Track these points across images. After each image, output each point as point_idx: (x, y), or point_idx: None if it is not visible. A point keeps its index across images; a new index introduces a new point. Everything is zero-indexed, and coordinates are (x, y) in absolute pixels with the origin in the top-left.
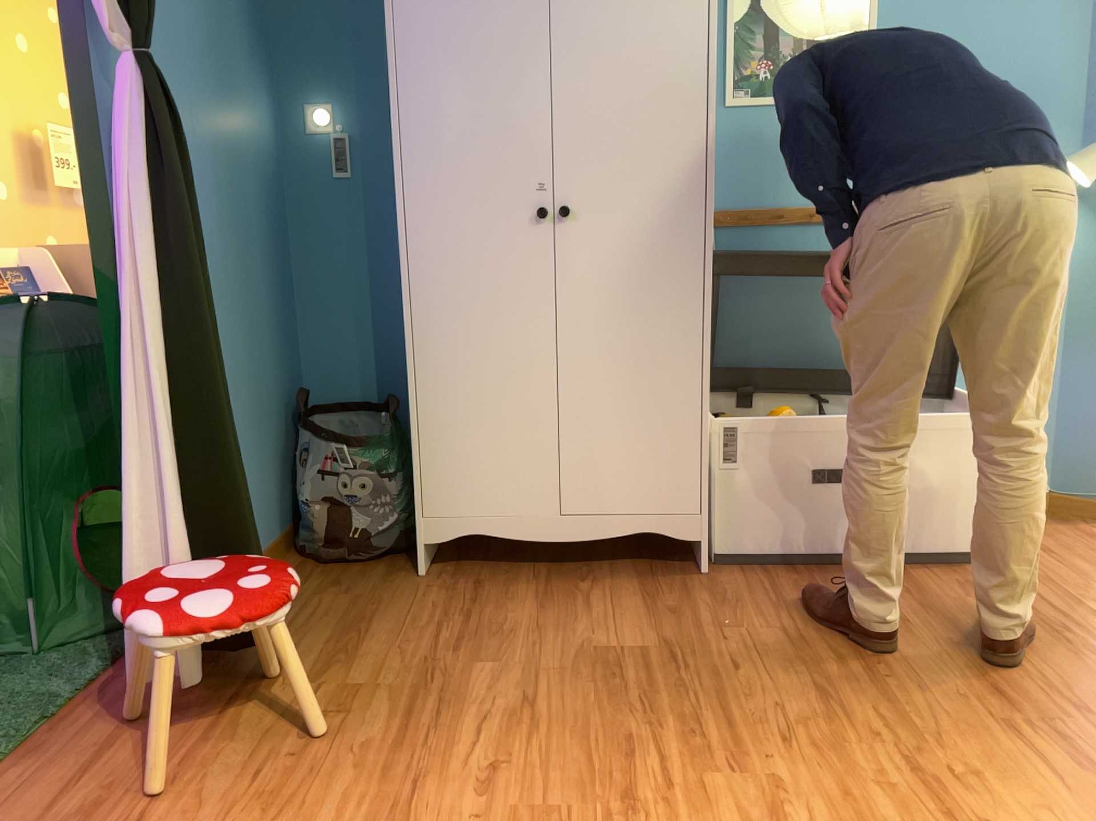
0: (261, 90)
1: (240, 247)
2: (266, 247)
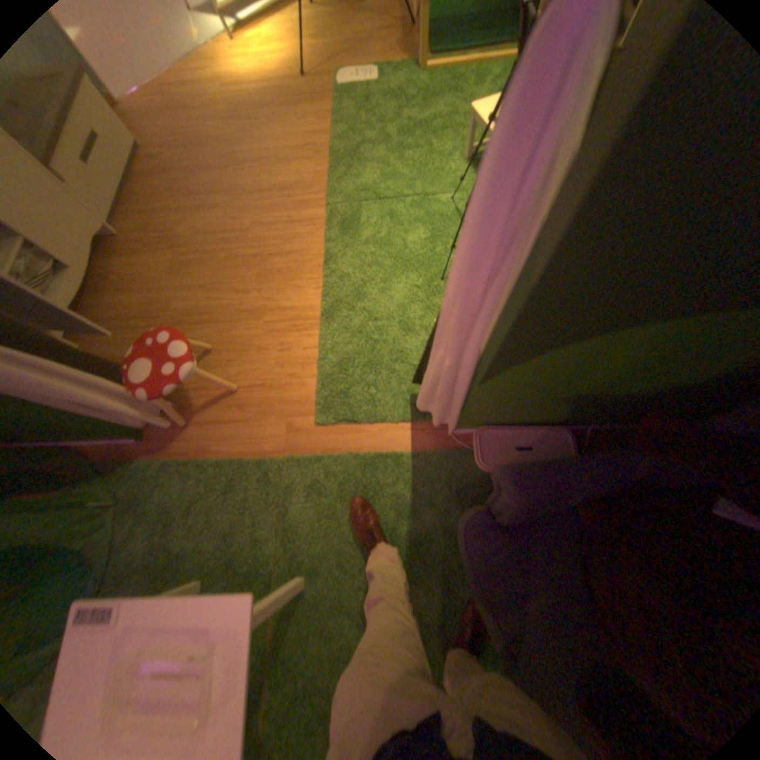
0: None
1: None
2: None
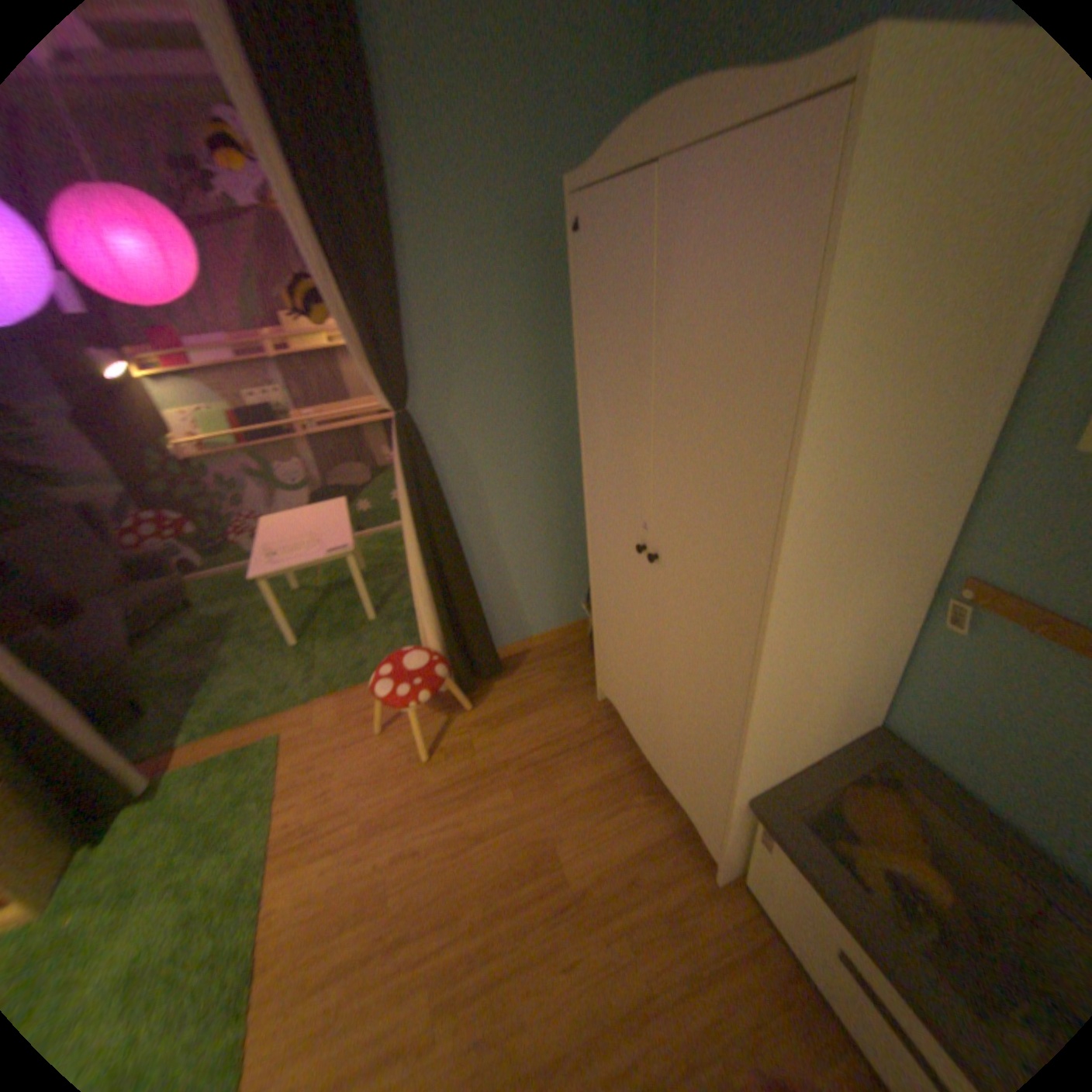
0: None
1: (561, 466)
2: None
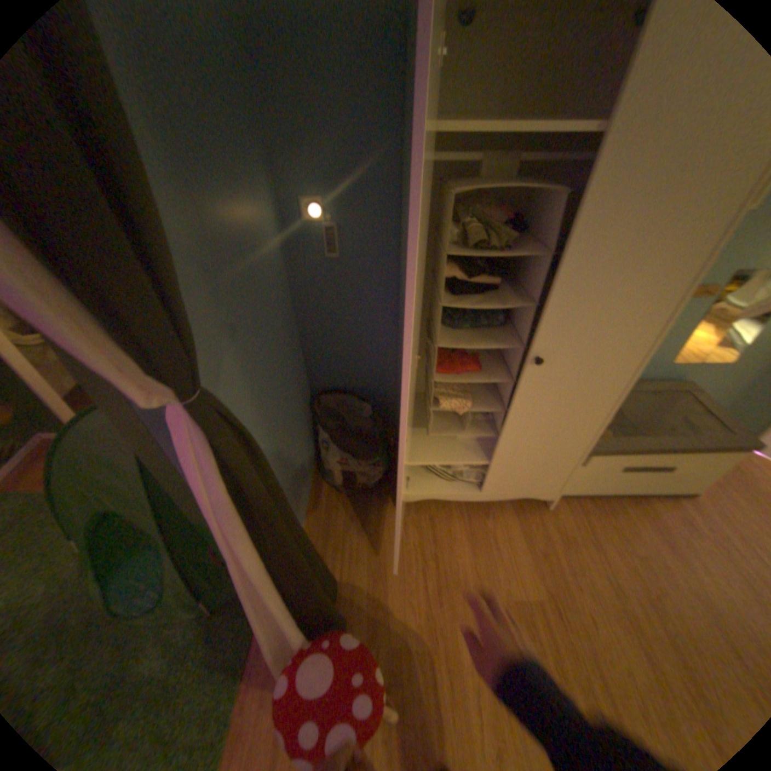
0: (262, 198)
1: (274, 356)
2: (284, 330)
